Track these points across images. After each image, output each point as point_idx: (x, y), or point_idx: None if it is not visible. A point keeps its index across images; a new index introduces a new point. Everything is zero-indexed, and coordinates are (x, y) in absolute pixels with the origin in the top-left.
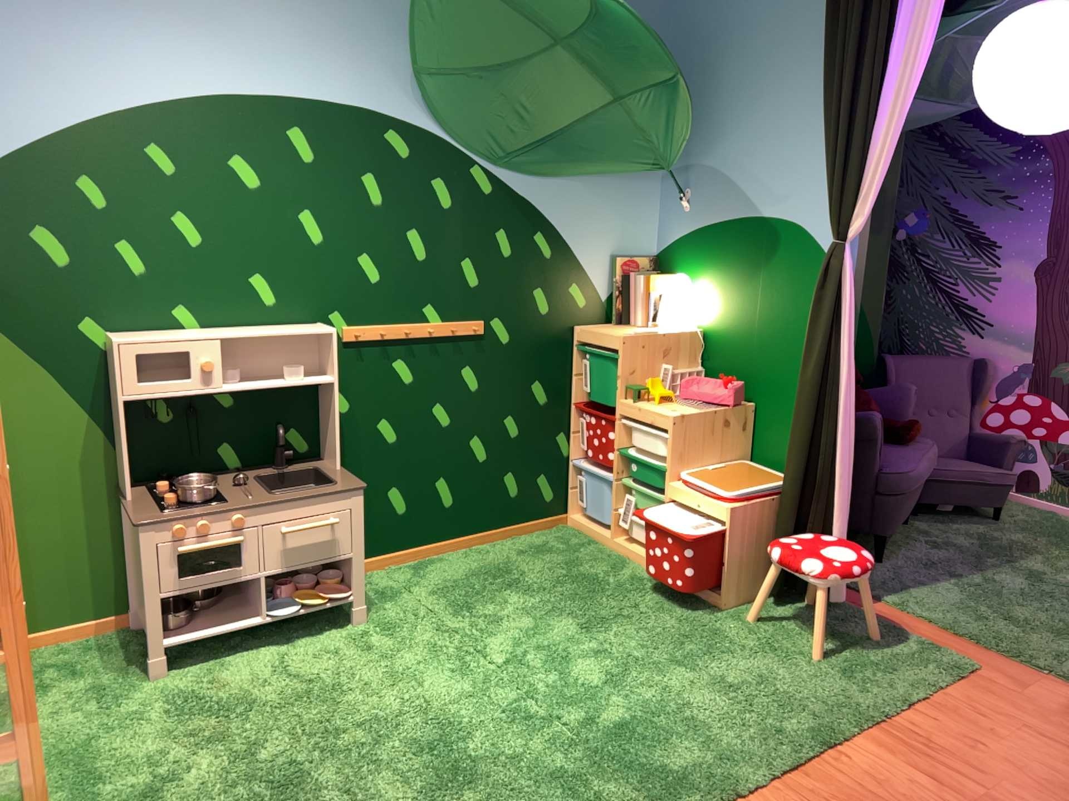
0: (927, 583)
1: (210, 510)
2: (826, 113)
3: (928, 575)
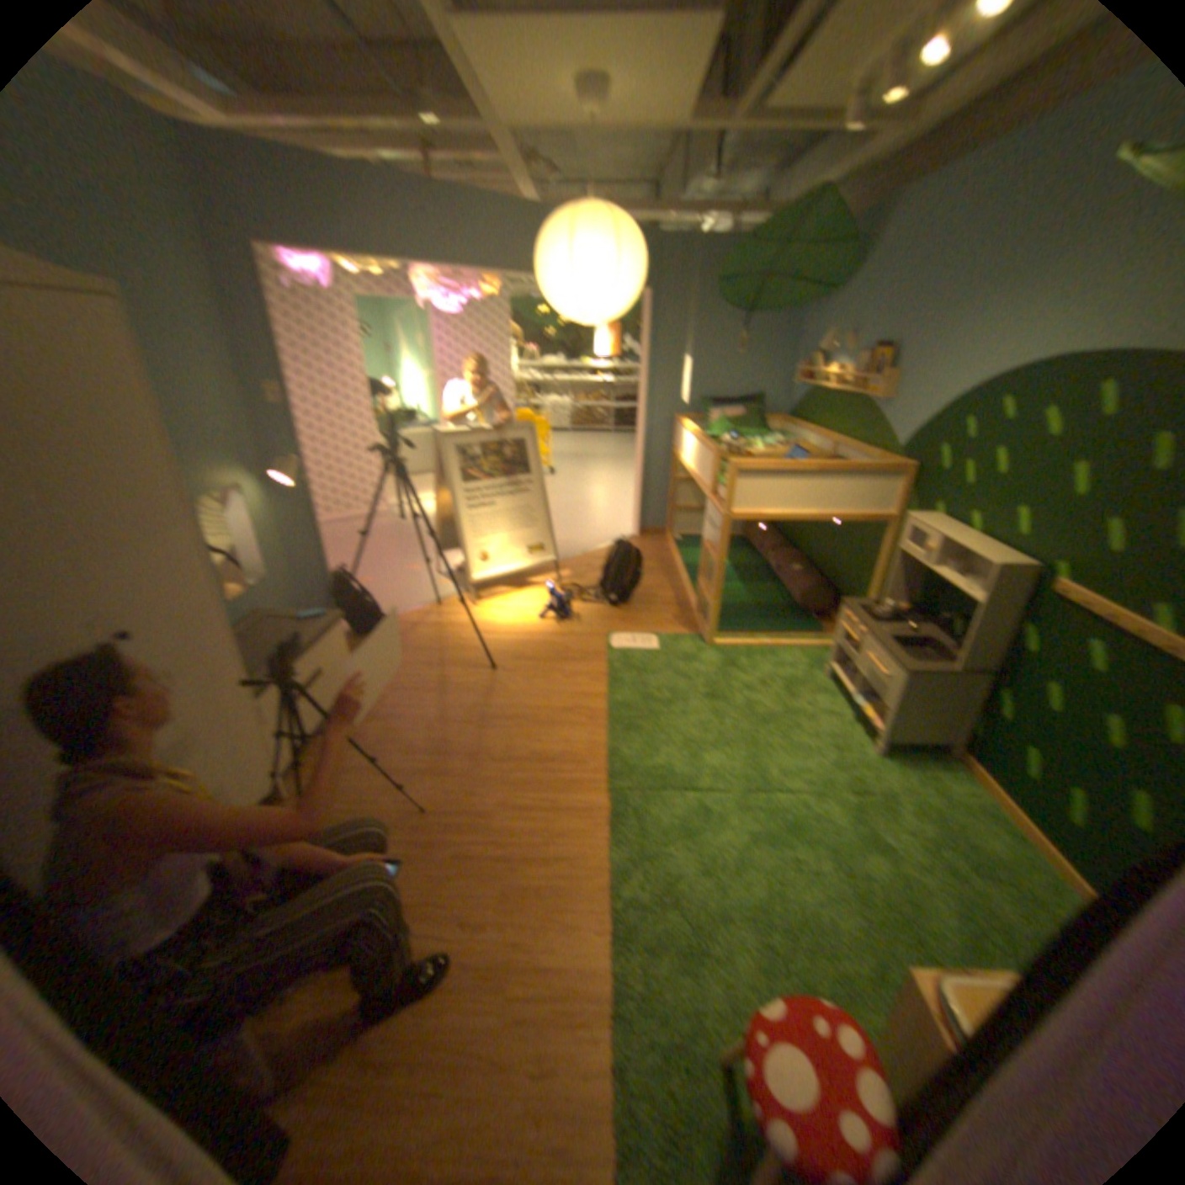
0: None
1: (860, 617)
2: None
3: None
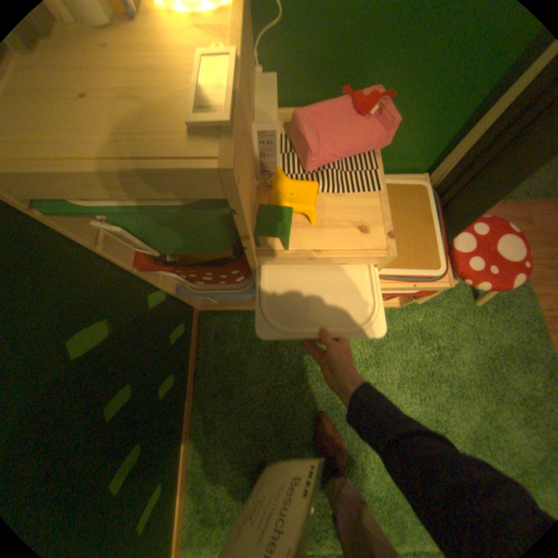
0: None
1: None
2: None
3: None
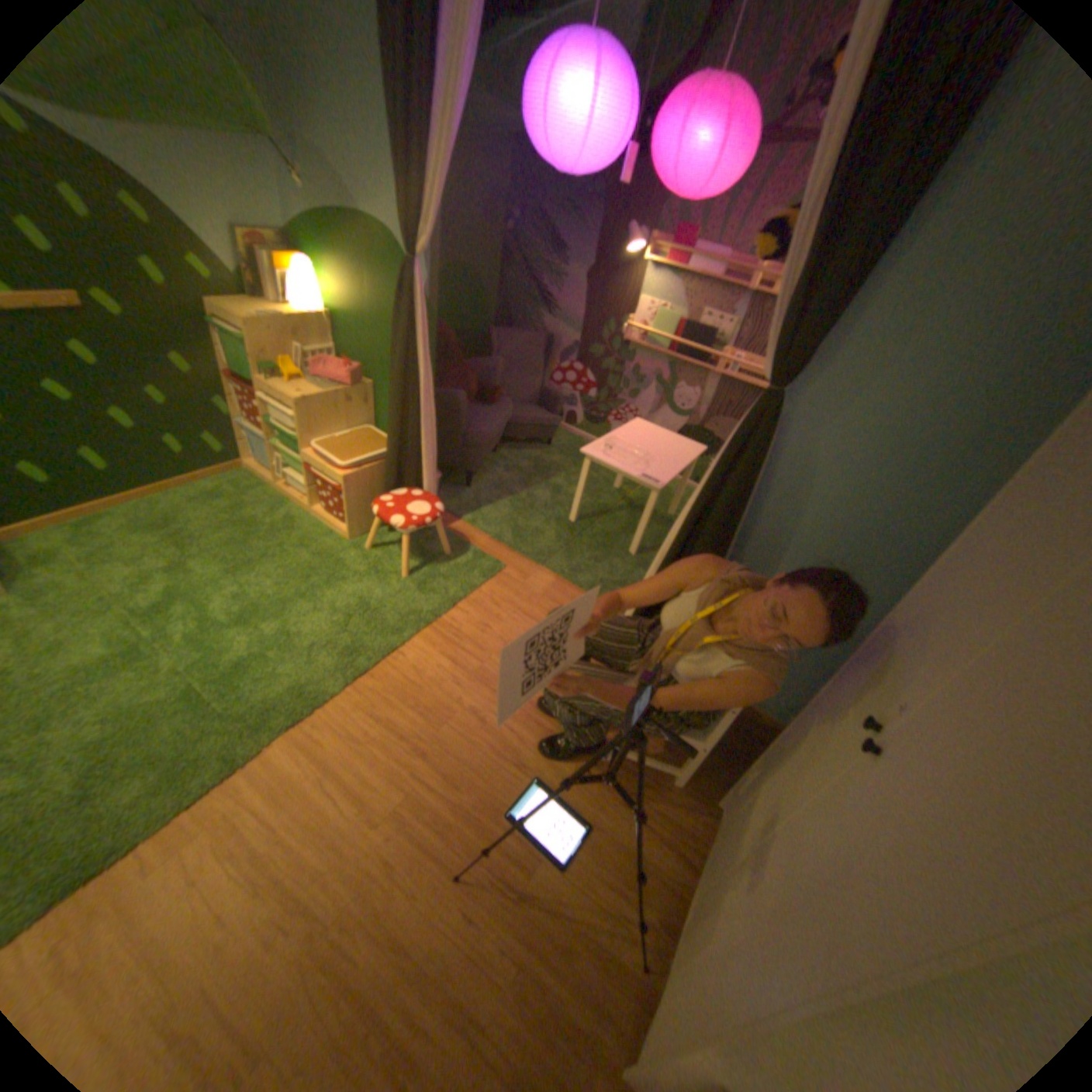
0: (493, 504)
1: None
2: (388, 114)
3: (496, 497)
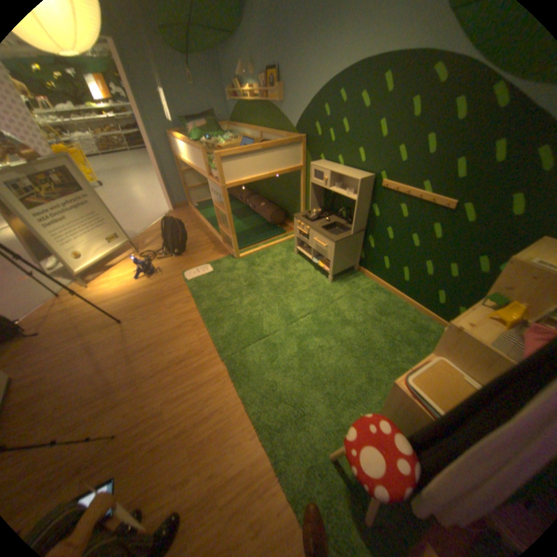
0: None
1: (305, 222)
2: None
3: None
